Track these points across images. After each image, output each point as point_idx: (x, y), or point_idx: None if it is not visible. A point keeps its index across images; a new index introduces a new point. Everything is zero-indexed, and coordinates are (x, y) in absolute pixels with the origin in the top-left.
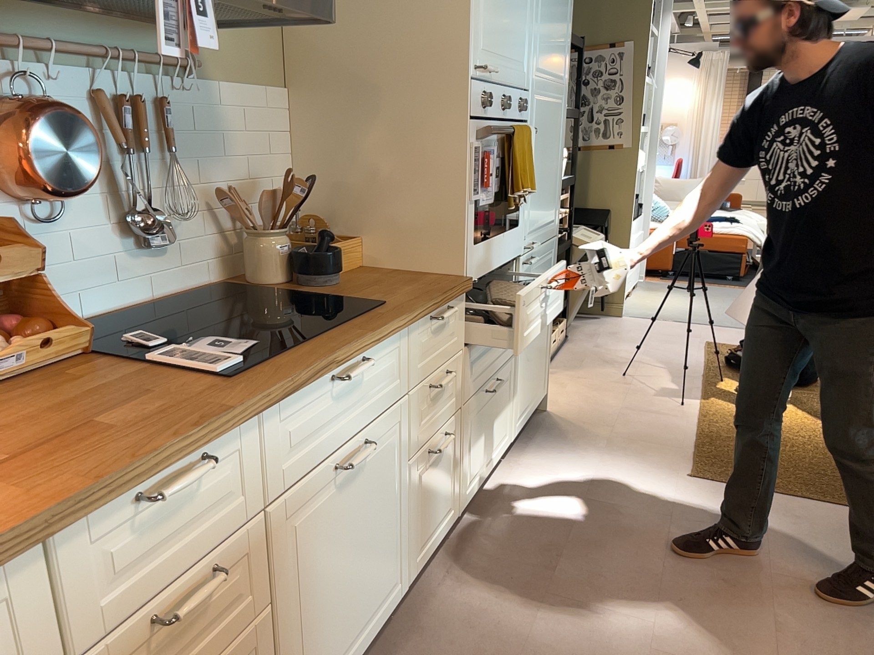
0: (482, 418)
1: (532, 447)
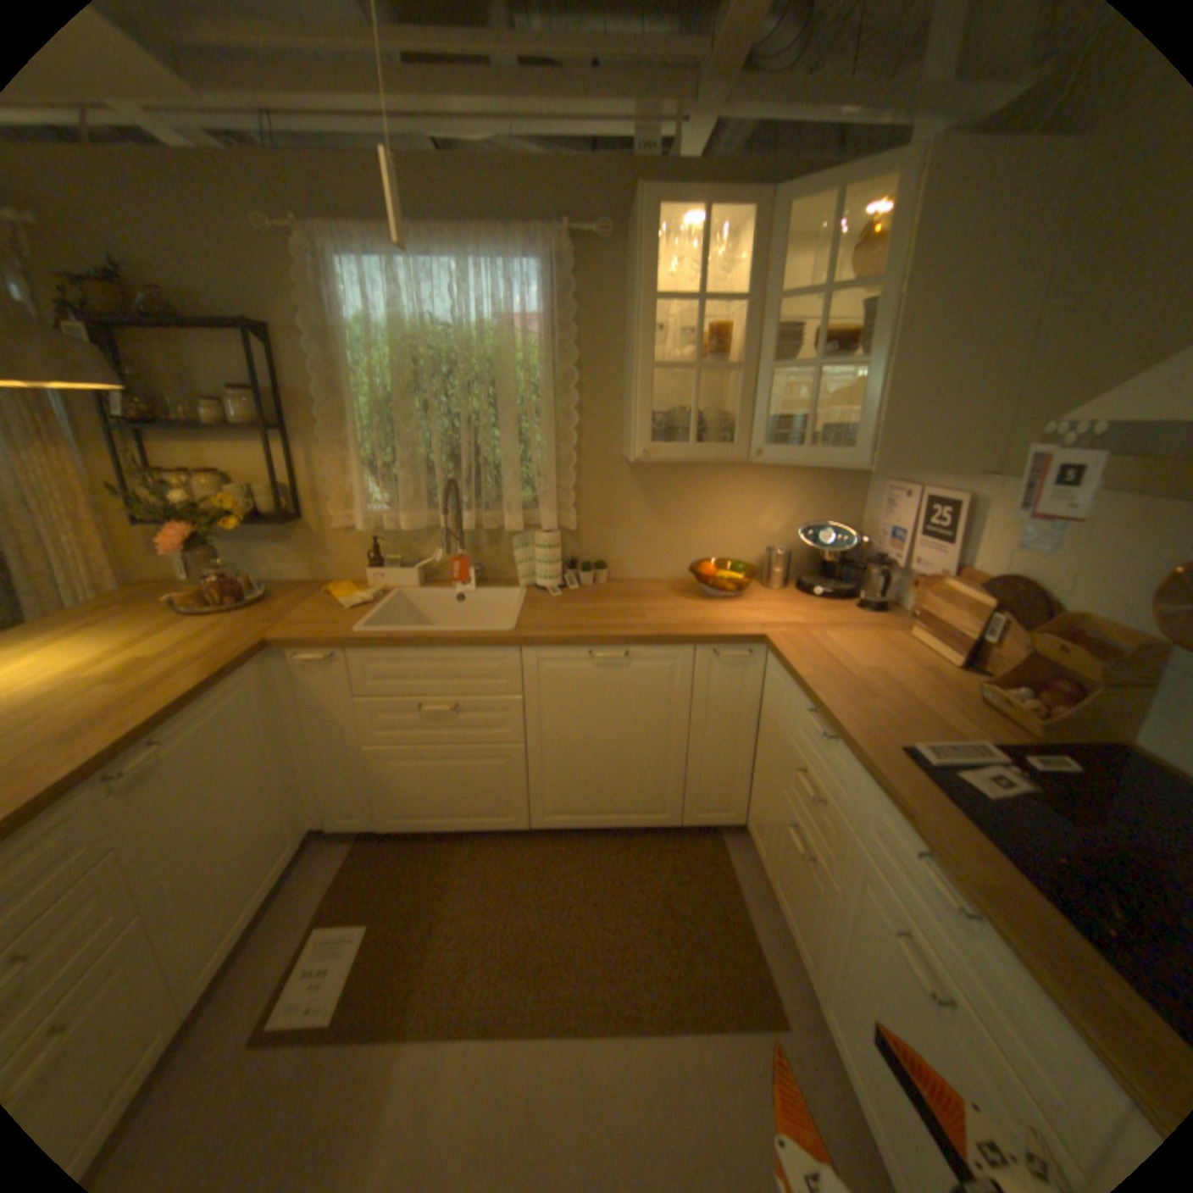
0: None
1: None
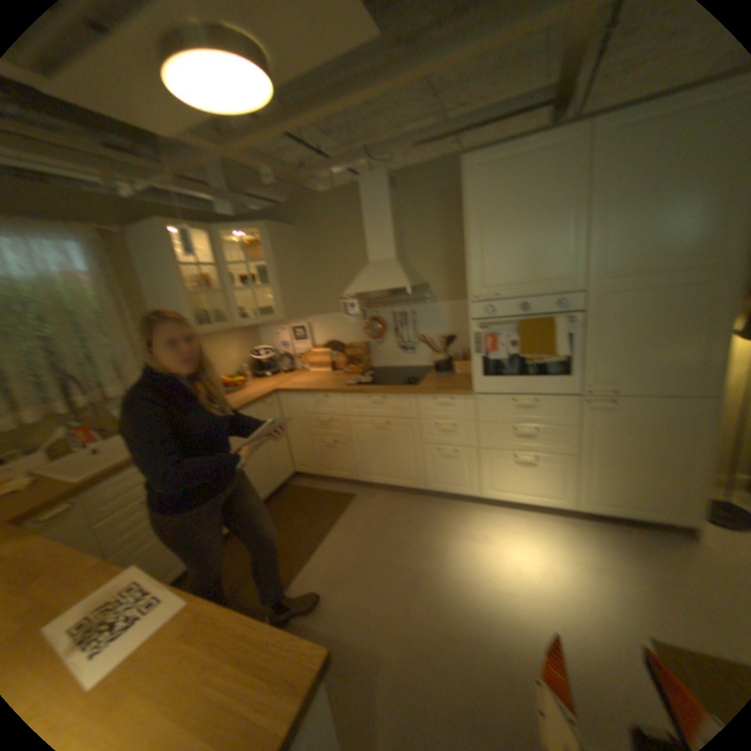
0: (509, 467)
1: (613, 534)
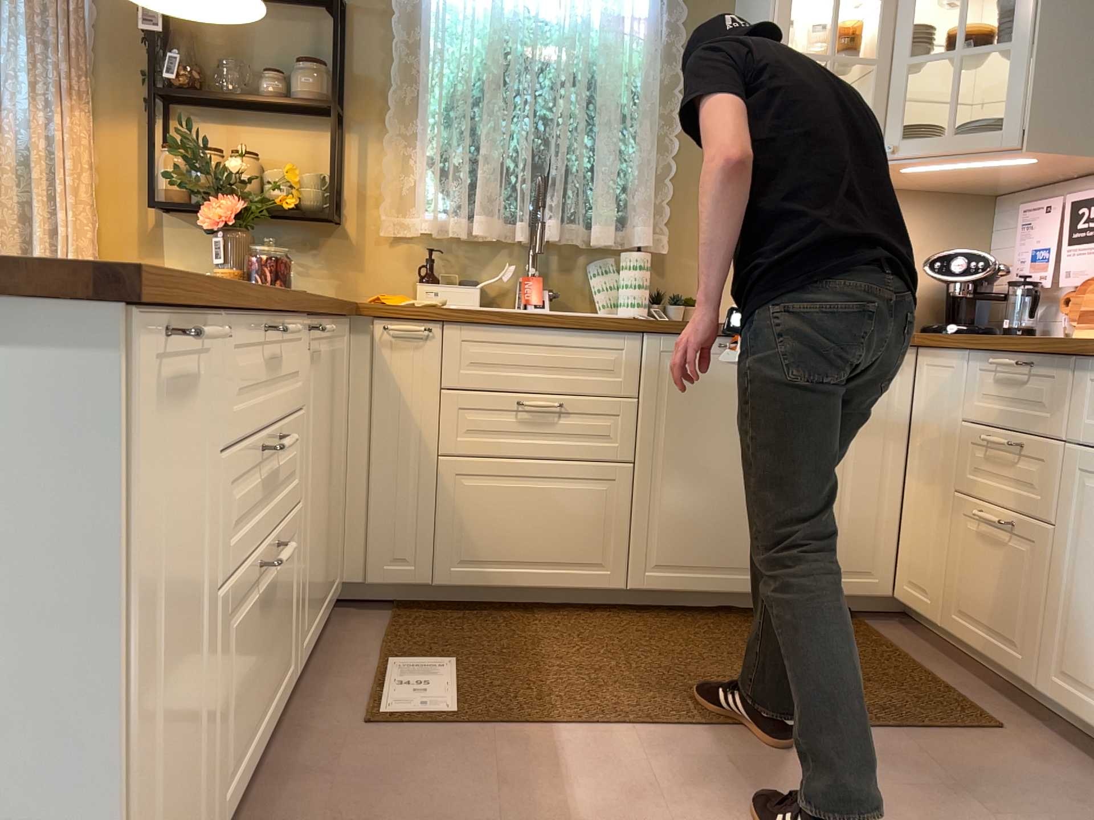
0: None
1: None
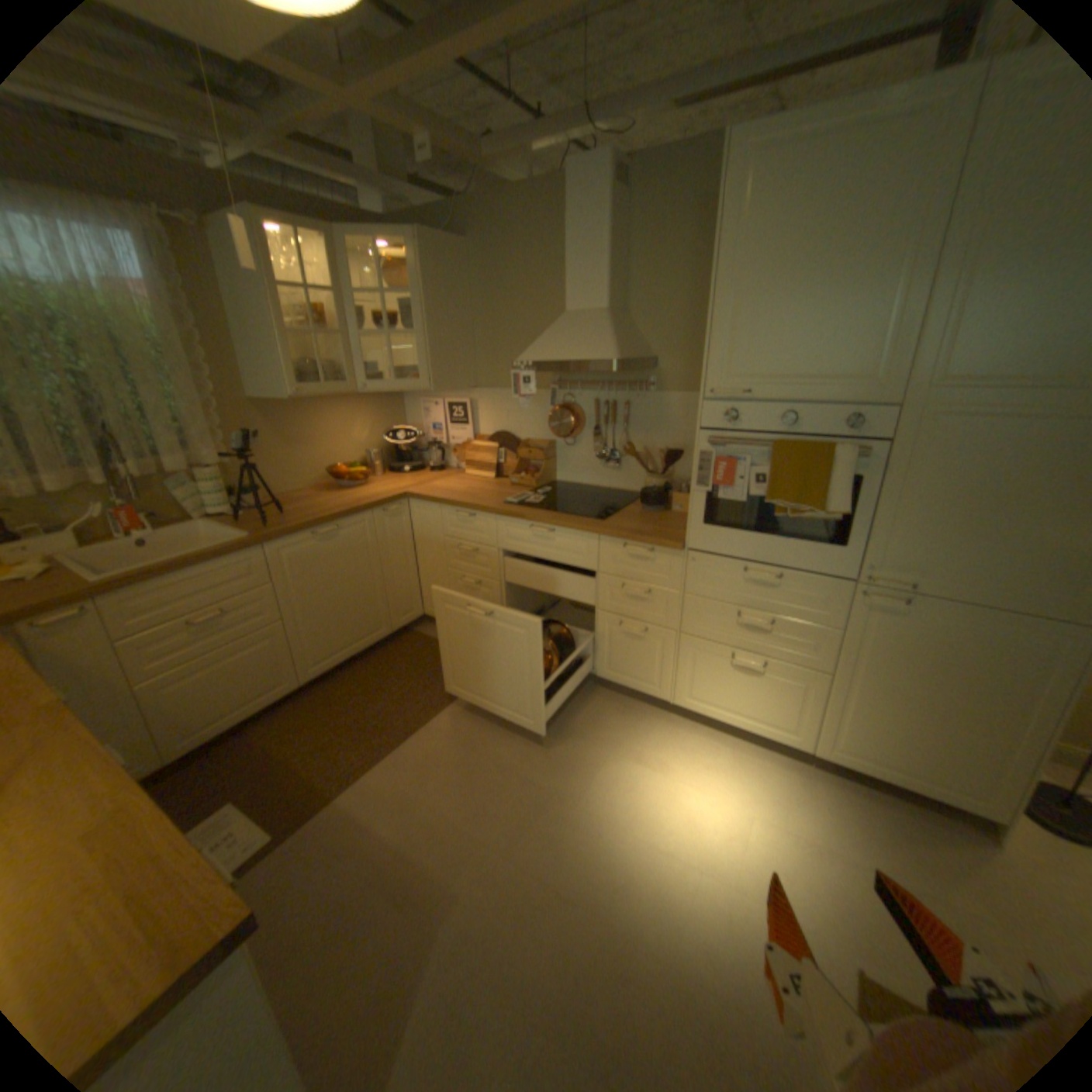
0: (721, 670)
1: (862, 802)
